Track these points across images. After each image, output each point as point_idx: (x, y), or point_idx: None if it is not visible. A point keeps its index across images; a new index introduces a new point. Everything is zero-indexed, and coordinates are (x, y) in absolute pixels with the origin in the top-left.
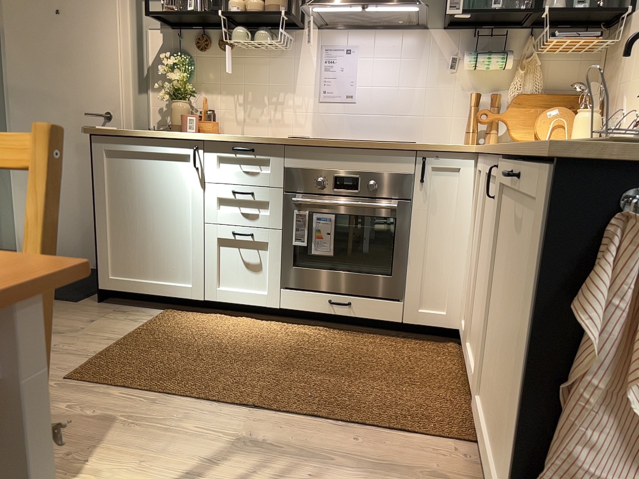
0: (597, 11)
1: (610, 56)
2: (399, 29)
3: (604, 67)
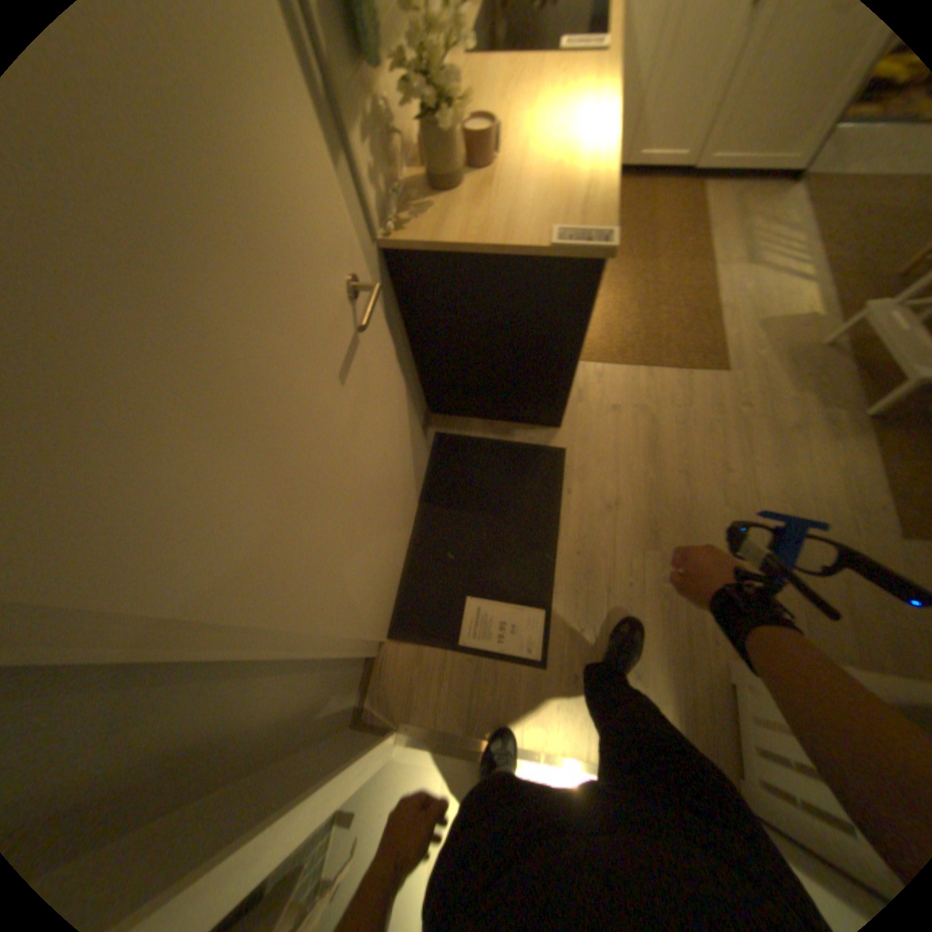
0: None
1: None
2: None
3: None
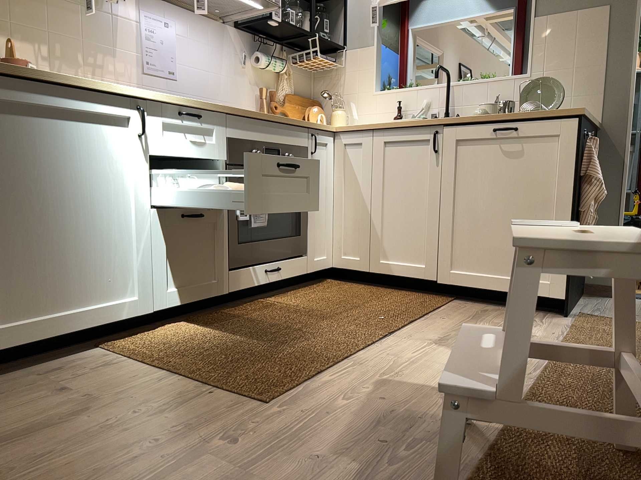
0: (335, 44)
1: (323, 75)
2: (200, 18)
3: (317, 82)
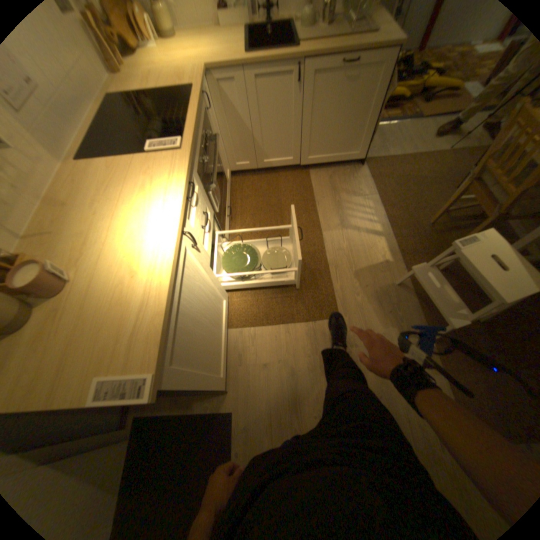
0: None
1: None
2: None
3: None
